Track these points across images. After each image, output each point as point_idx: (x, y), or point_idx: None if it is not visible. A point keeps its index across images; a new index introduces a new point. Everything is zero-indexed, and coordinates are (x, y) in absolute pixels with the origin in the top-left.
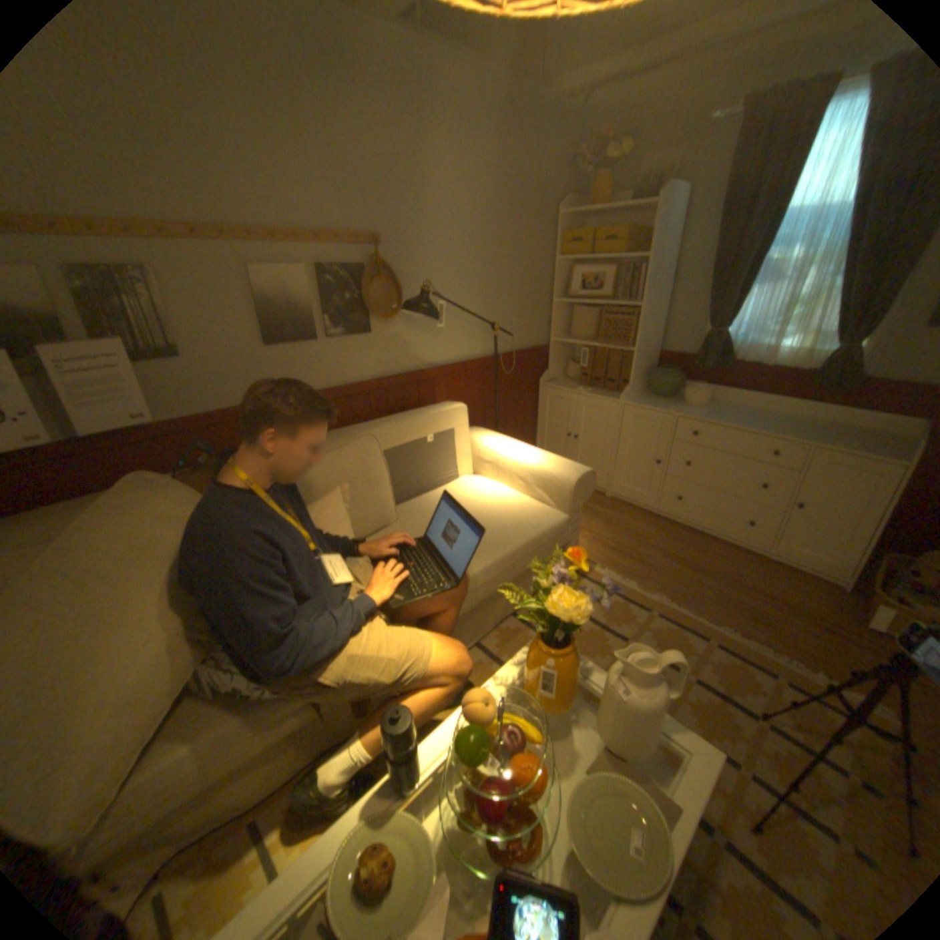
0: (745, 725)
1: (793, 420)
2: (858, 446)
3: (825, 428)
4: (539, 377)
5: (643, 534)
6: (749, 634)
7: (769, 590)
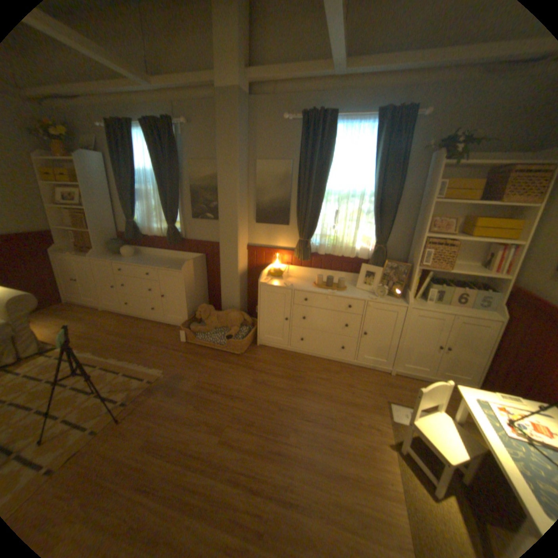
0: (80, 400)
1: (165, 260)
2: (173, 267)
3: (172, 262)
4: (47, 249)
5: (105, 326)
6: (122, 359)
7: (152, 338)
